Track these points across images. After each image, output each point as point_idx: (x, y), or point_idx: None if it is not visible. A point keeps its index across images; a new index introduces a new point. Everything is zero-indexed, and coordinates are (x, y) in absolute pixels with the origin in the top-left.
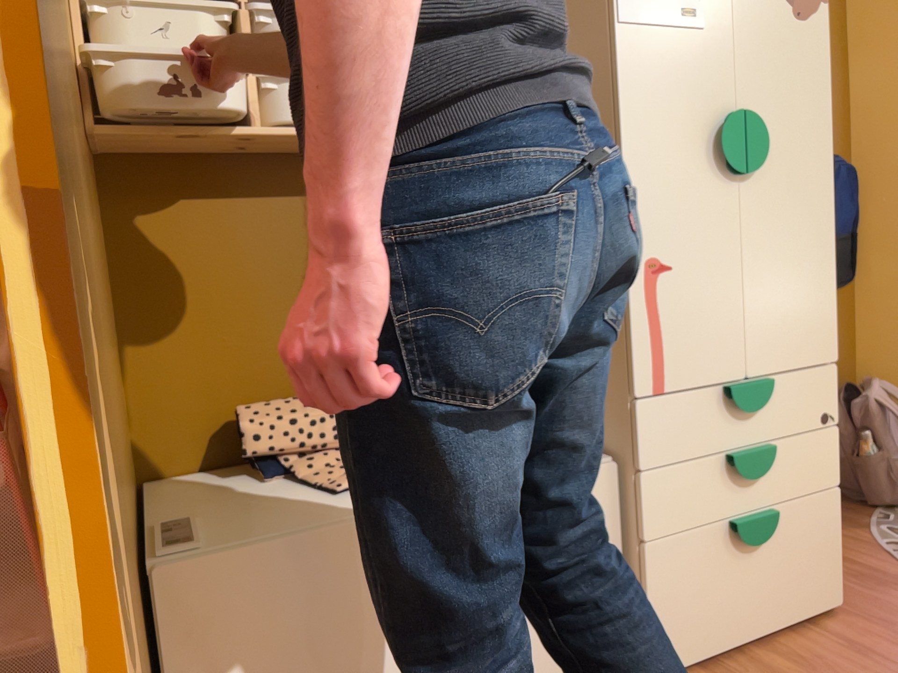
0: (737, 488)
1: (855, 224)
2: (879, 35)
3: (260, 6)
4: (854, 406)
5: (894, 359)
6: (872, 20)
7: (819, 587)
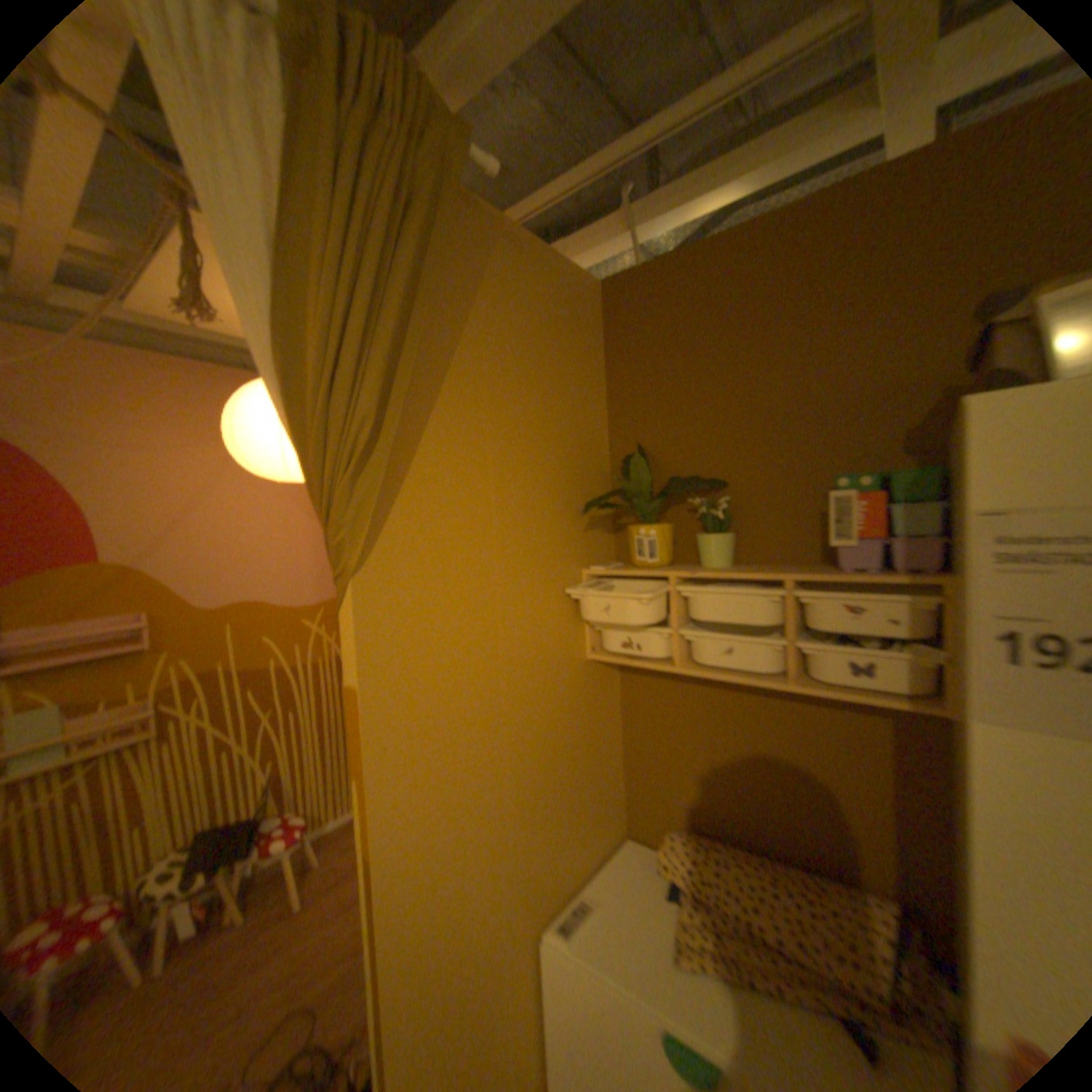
0: None
1: None
2: None
3: (680, 587)
4: None
5: None
6: None
7: None
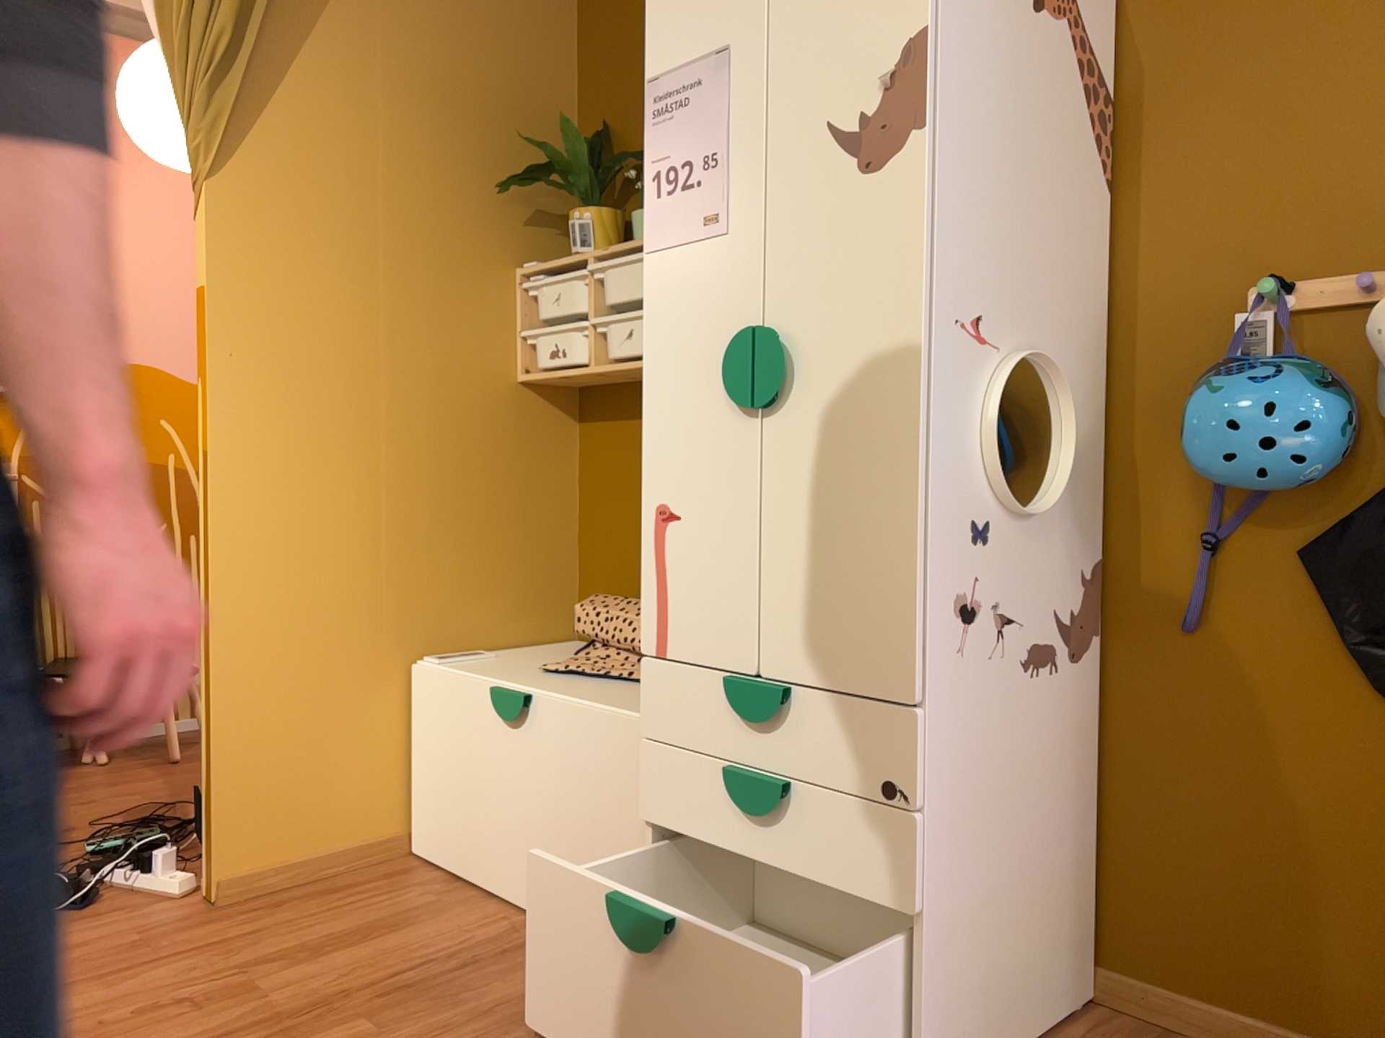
0: (740, 818)
1: None
2: None
3: (594, 267)
4: None
5: None
6: None
7: None
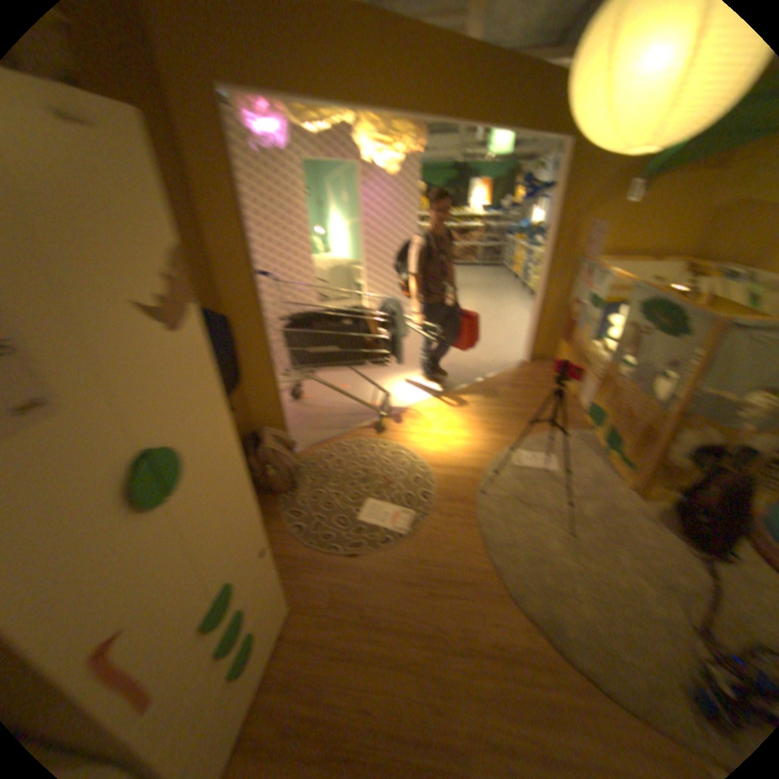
0: (224, 660)
1: (235, 345)
2: (223, 221)
3: None
4: (258, 443)
5: (271, 411)
6: (215, 208)
7: (276, 625)
